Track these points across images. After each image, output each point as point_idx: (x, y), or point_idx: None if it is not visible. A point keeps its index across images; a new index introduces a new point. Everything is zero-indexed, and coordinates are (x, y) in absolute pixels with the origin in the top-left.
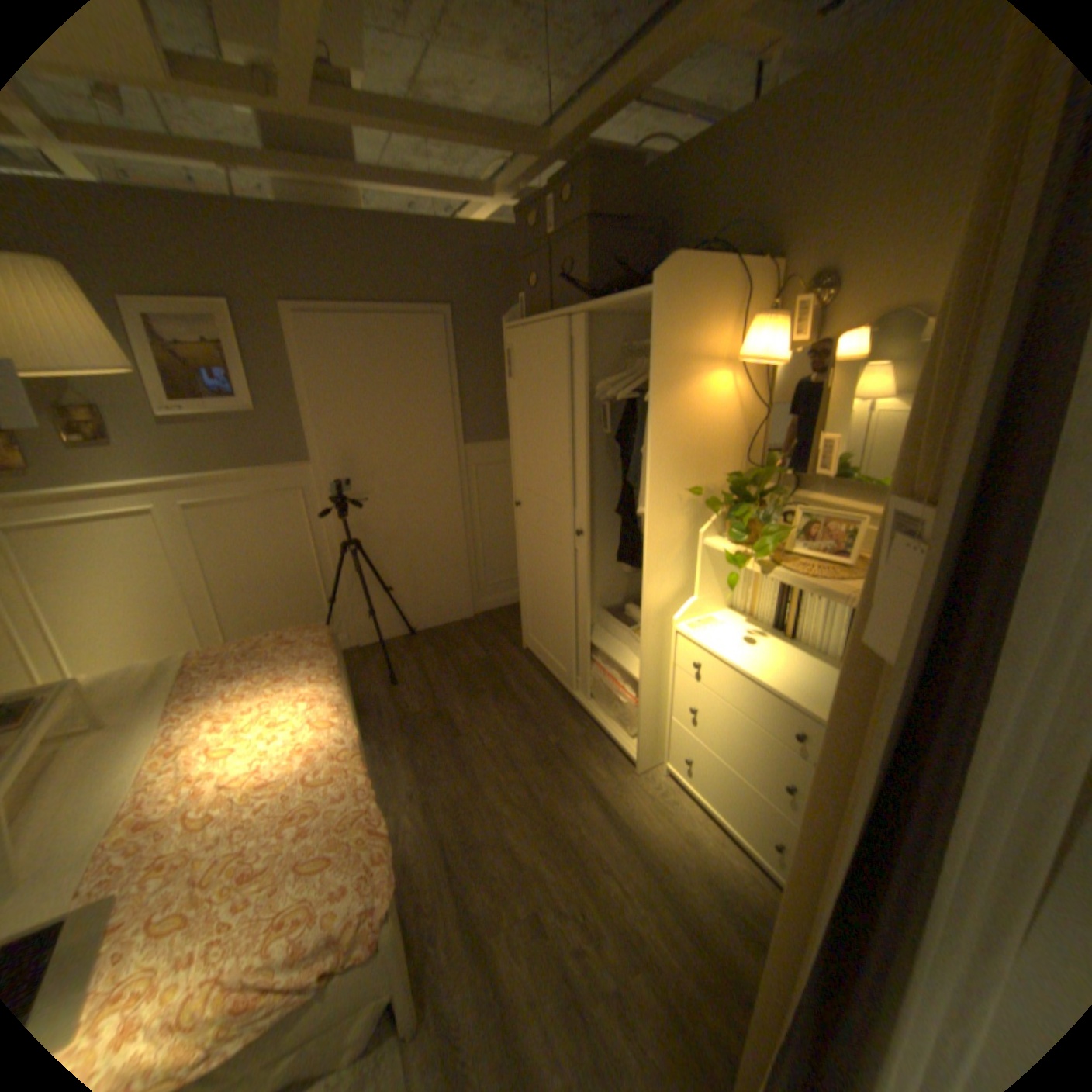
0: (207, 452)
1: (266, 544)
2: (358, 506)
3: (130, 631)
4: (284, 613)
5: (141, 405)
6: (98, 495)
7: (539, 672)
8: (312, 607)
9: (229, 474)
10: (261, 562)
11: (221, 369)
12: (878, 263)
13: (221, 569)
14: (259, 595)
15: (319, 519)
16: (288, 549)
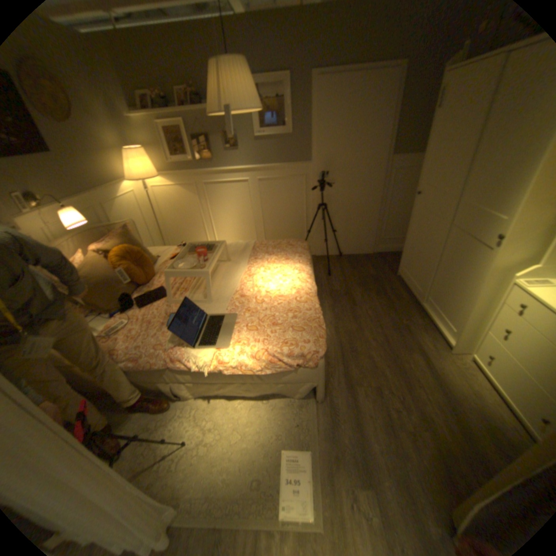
0: (270, 154)
1: (286, 201)
2: (328, 187)
3: (235, 230)
4: (288, 234)
5: (249, 131)
6: (231, 172)
7: (404, 289)
8: (299, 233)
9: (277, 166)
10: (283, 209)
11: (281, 111)
12: None
13: (268, 210)
14: (280, 224)
15: (309, 191)
16: (294, 204)
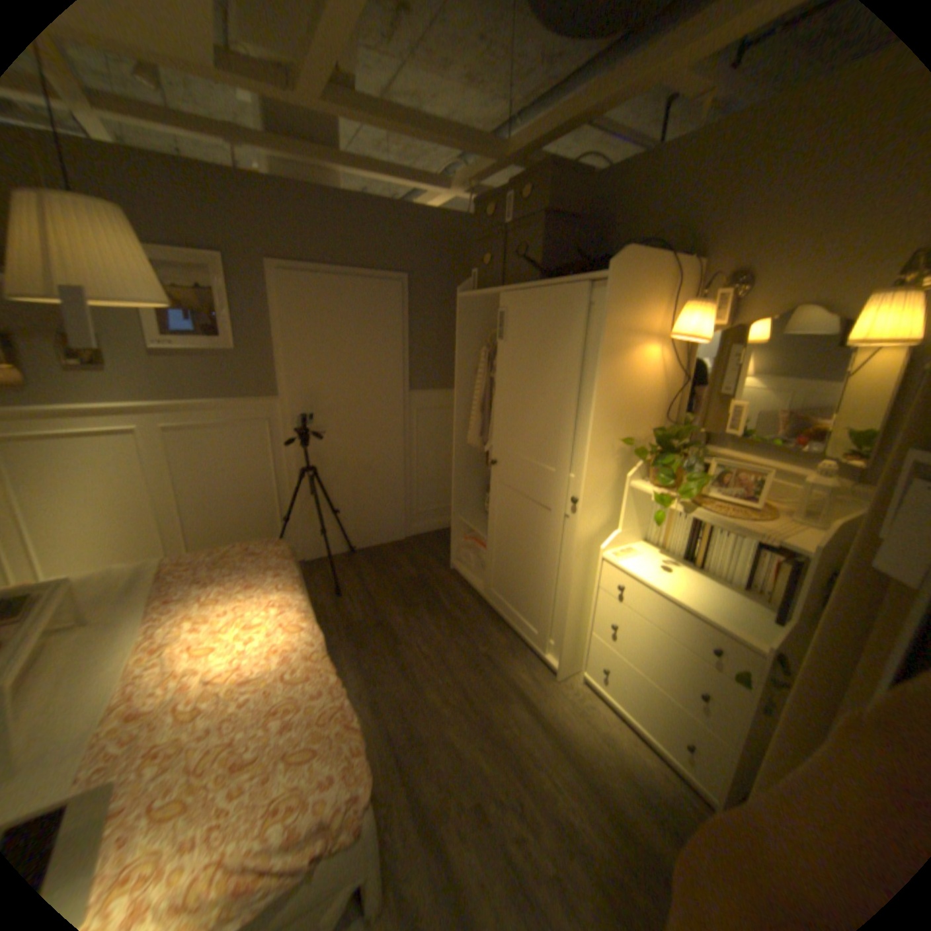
0: (192, 381)
1: (235, 465)
2: (317, 437)
3: (106, 536)
4: (244, 527)
5: (139, 337)
6: (91, 412)
7: (467, 588)
8: (269, 522)
9: (209, 402)
10: (229, 480)
11: (211, 311)
12: (789, 267)
13: (193, 485)
14: (224, 510)
15: (283, 446)
16: (253, 470)
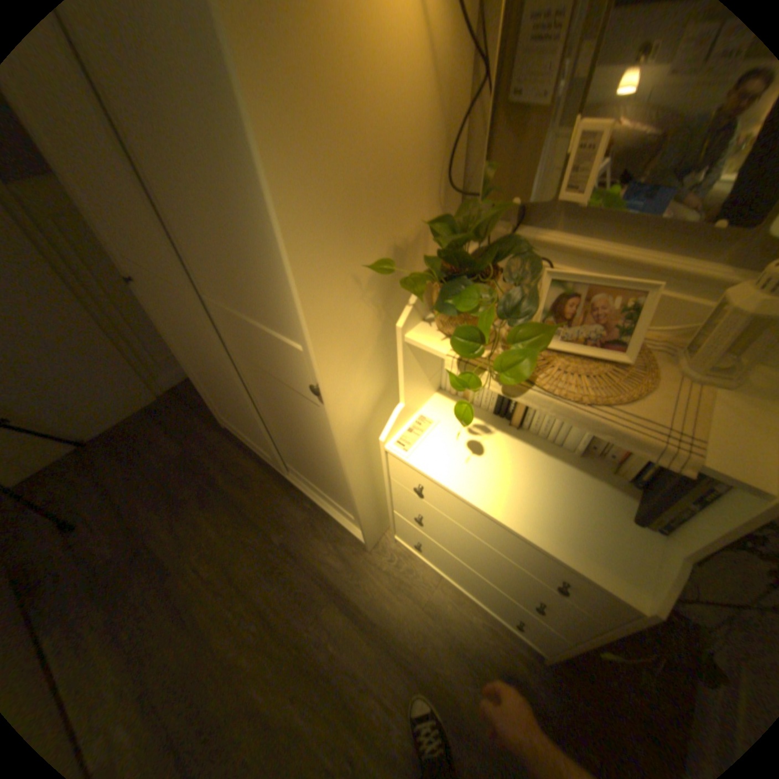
0: None
1: None
2: None
3: None
4: None
5: None
6: None
7: (245, 453)
8: None
9: None
10: None
11: None
12: None
13: None
14: None
15: None
16: None
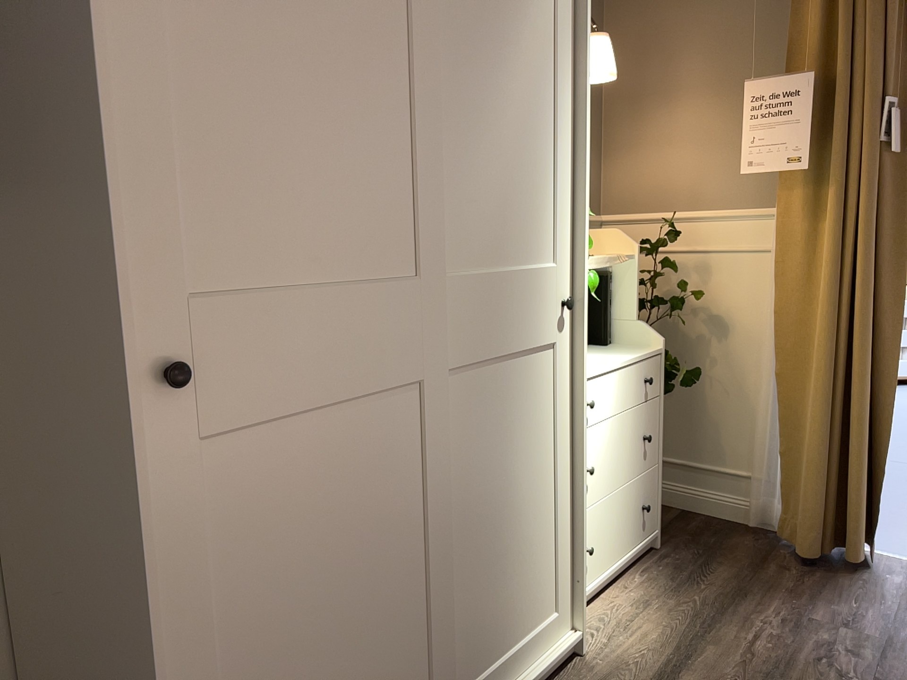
0: None
1: None
2: None
3: None
4: None
5: None
6: None
7: None
8: None
9: None
10: None
11: None
12: None
13: None
14: None
15: None
16: None
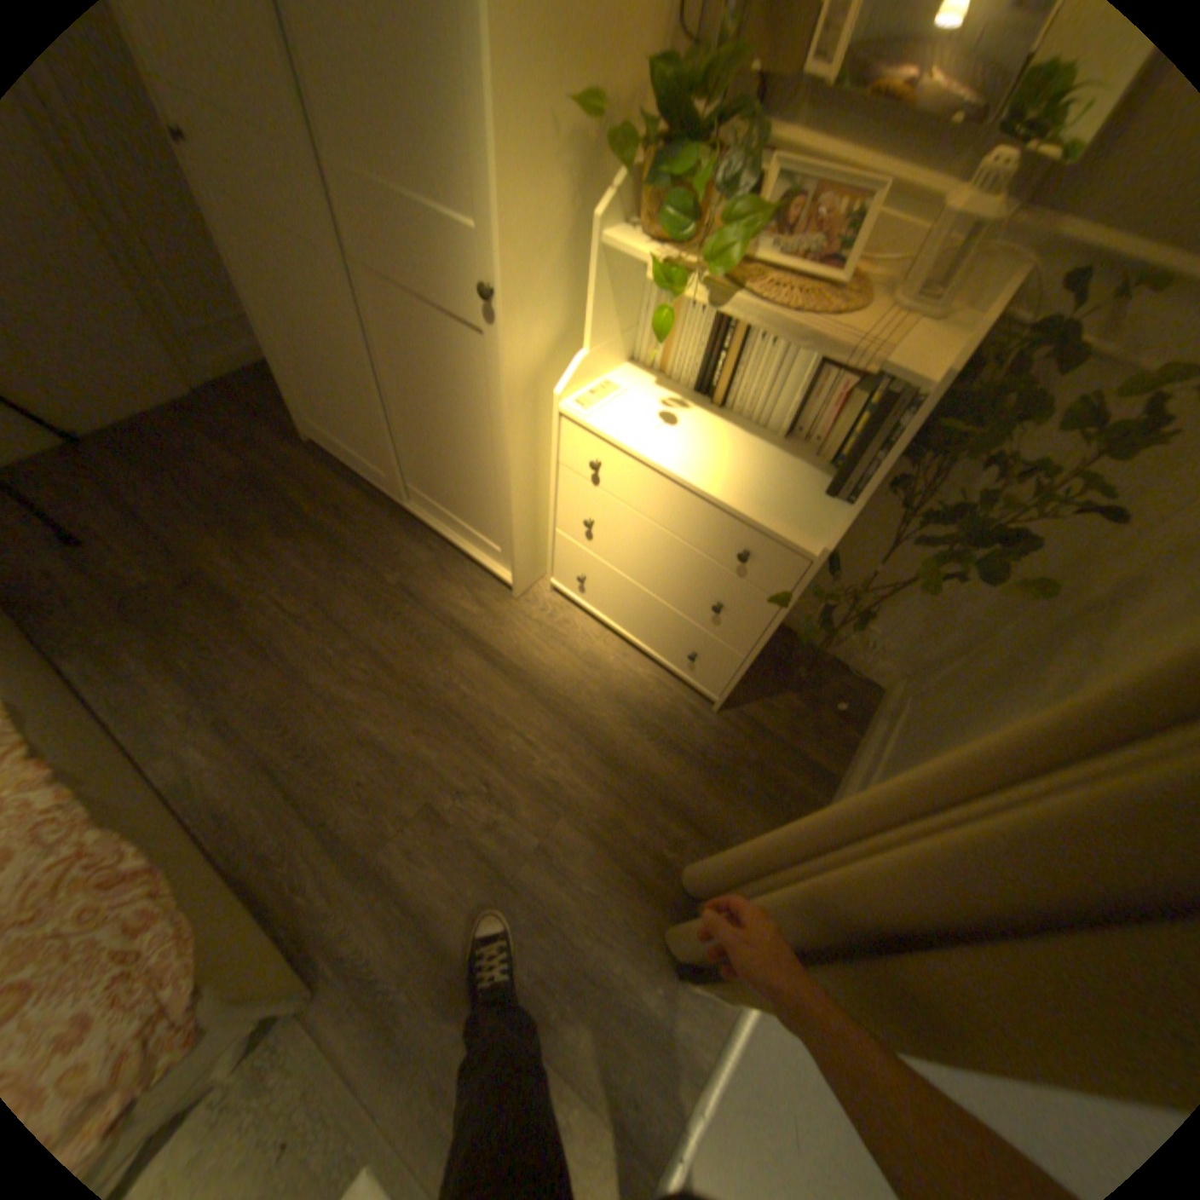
0: None
1: None
2: None
3: None
4: None
5: None
6: None
7: (344, 479)
8: None
9: None
10: None
11: None
12: None
13: None
14: None
15: None
16: None
